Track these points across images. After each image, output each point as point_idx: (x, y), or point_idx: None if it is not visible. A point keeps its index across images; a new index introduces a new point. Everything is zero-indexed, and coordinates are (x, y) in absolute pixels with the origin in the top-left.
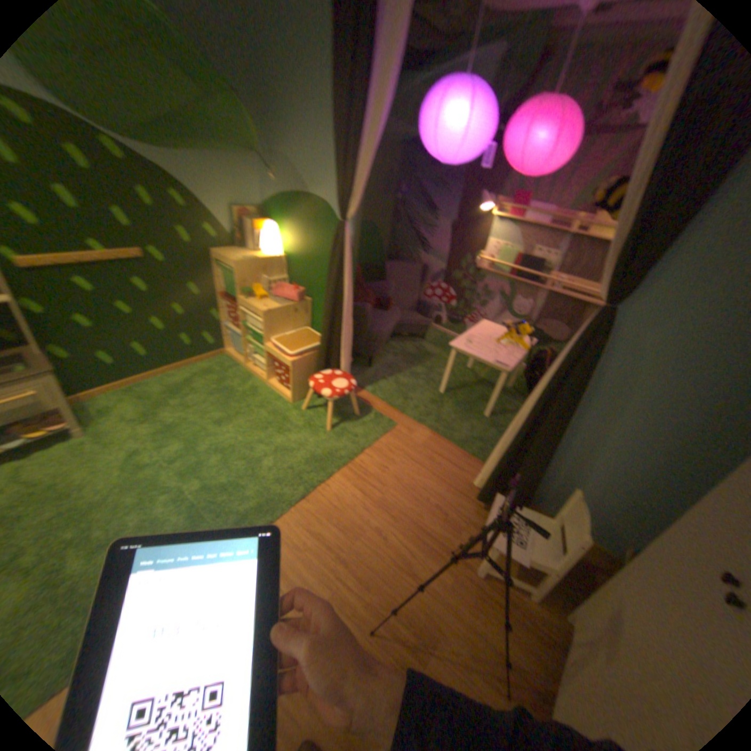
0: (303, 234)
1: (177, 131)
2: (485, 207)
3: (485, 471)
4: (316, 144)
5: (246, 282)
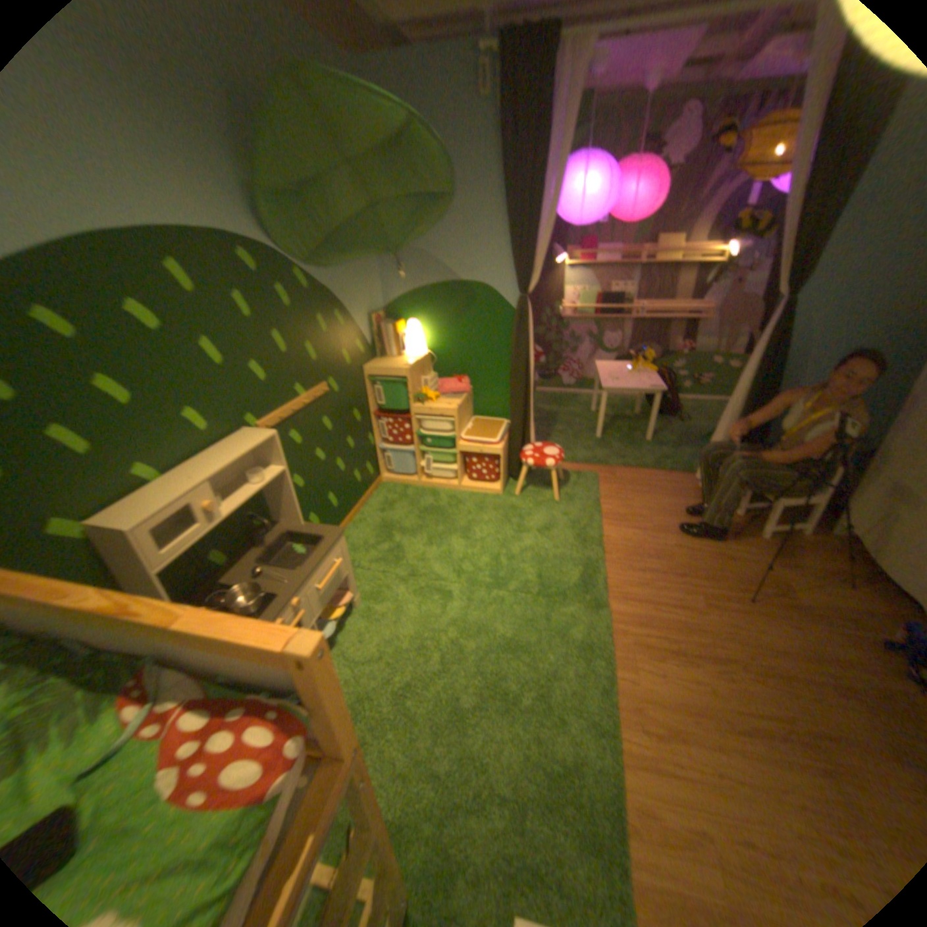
0: (451, 322)
1: (336, 245)
2: (551, 259)
3: (704, 470)
4: (463, 230)
5: (413, 387)
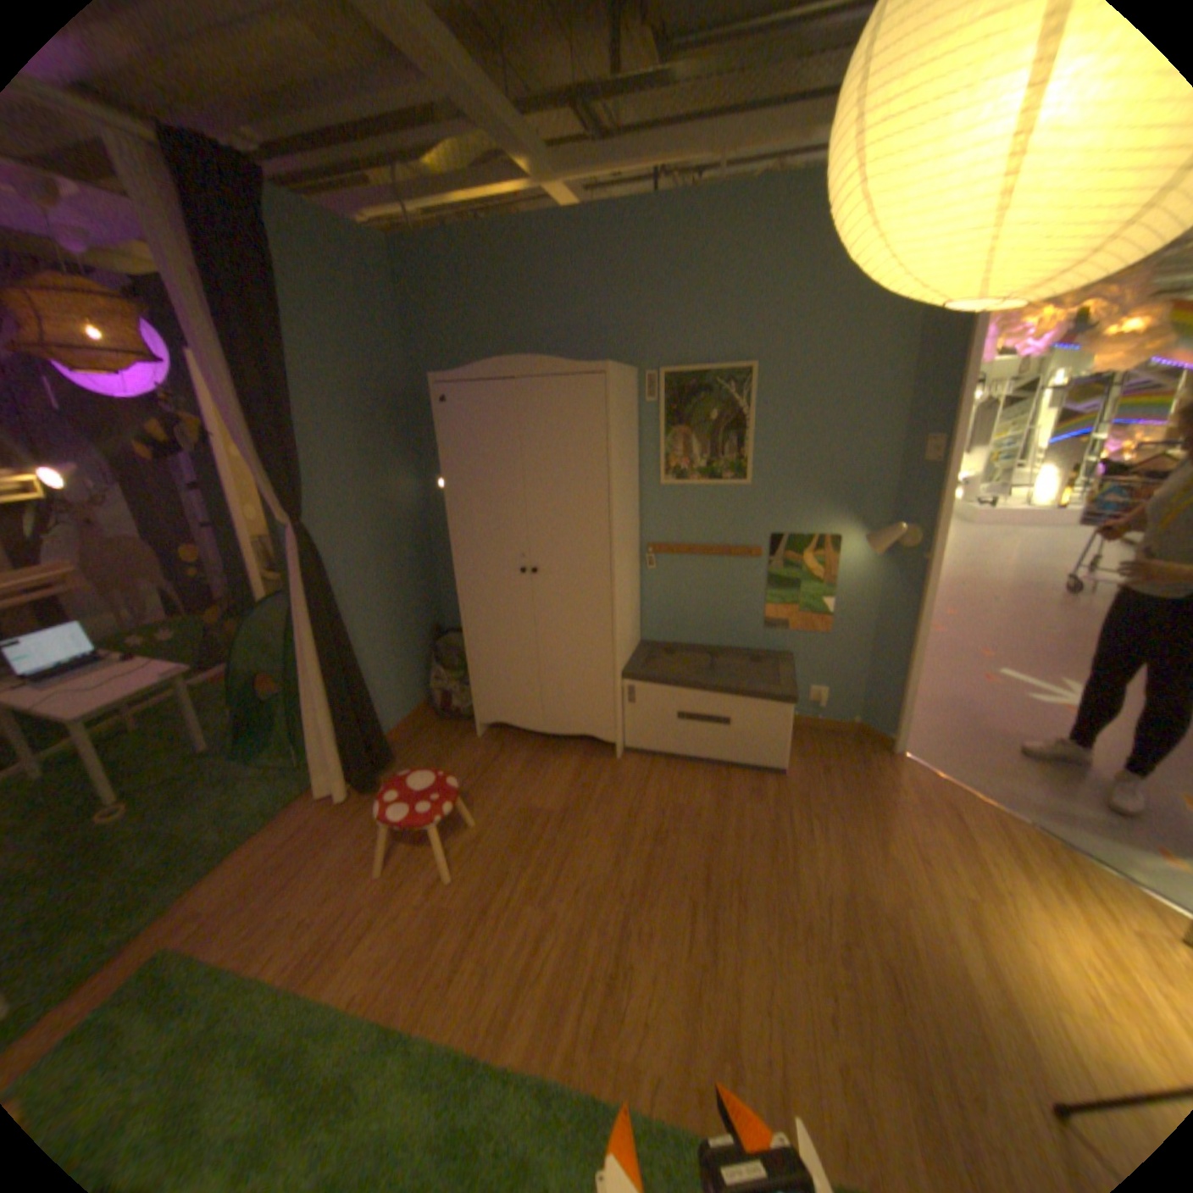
0: None
1: None
2: None
3: (326, 780)
4: None
5: None
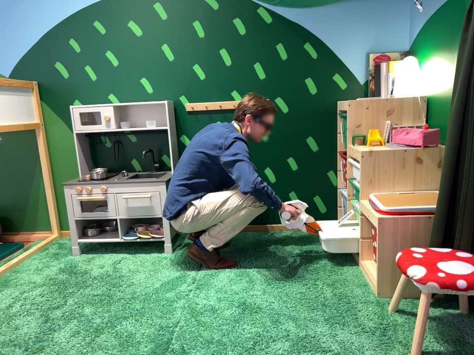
0: (446, 54)
1: None
2: None
3: None
4: None
5: (360, 125)
